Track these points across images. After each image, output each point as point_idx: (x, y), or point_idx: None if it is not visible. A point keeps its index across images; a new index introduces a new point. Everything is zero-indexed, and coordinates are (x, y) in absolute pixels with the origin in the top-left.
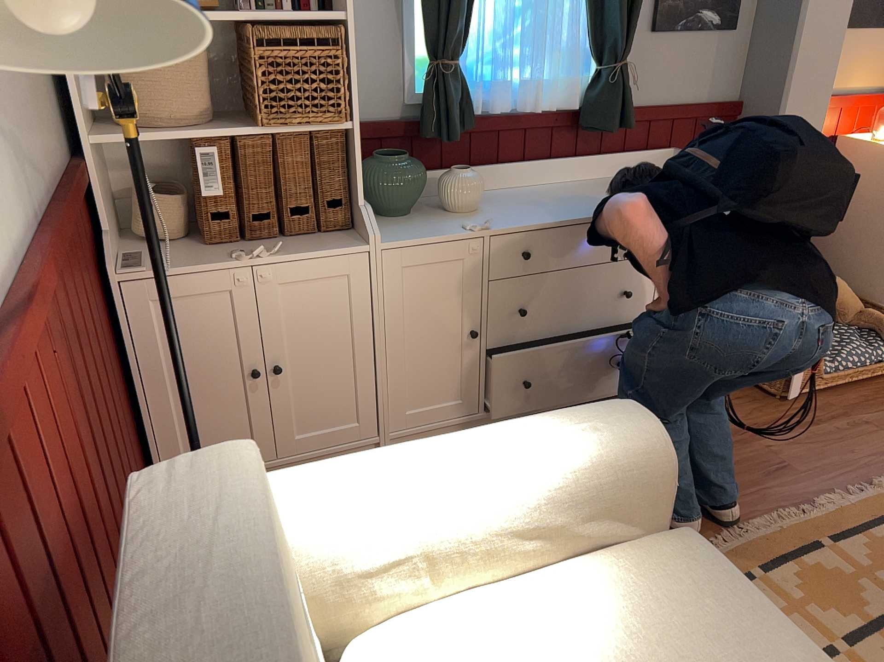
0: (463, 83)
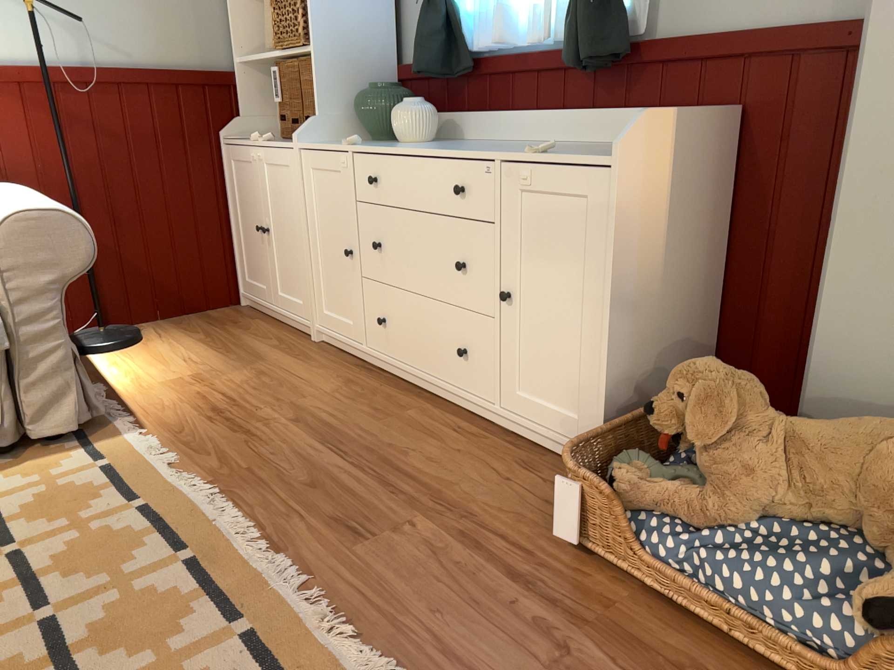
0: (449, 18)
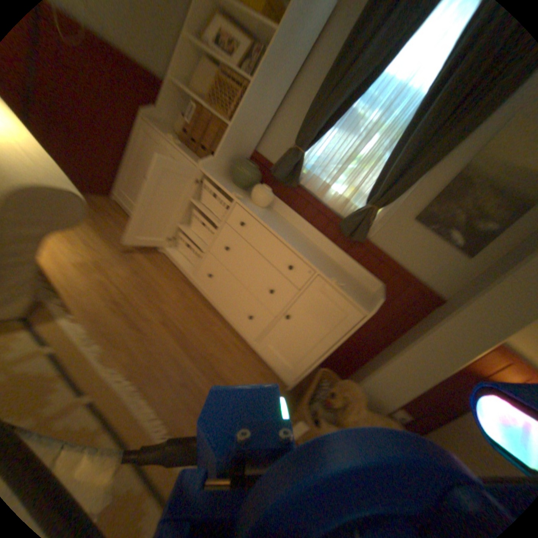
0: (301, 164)
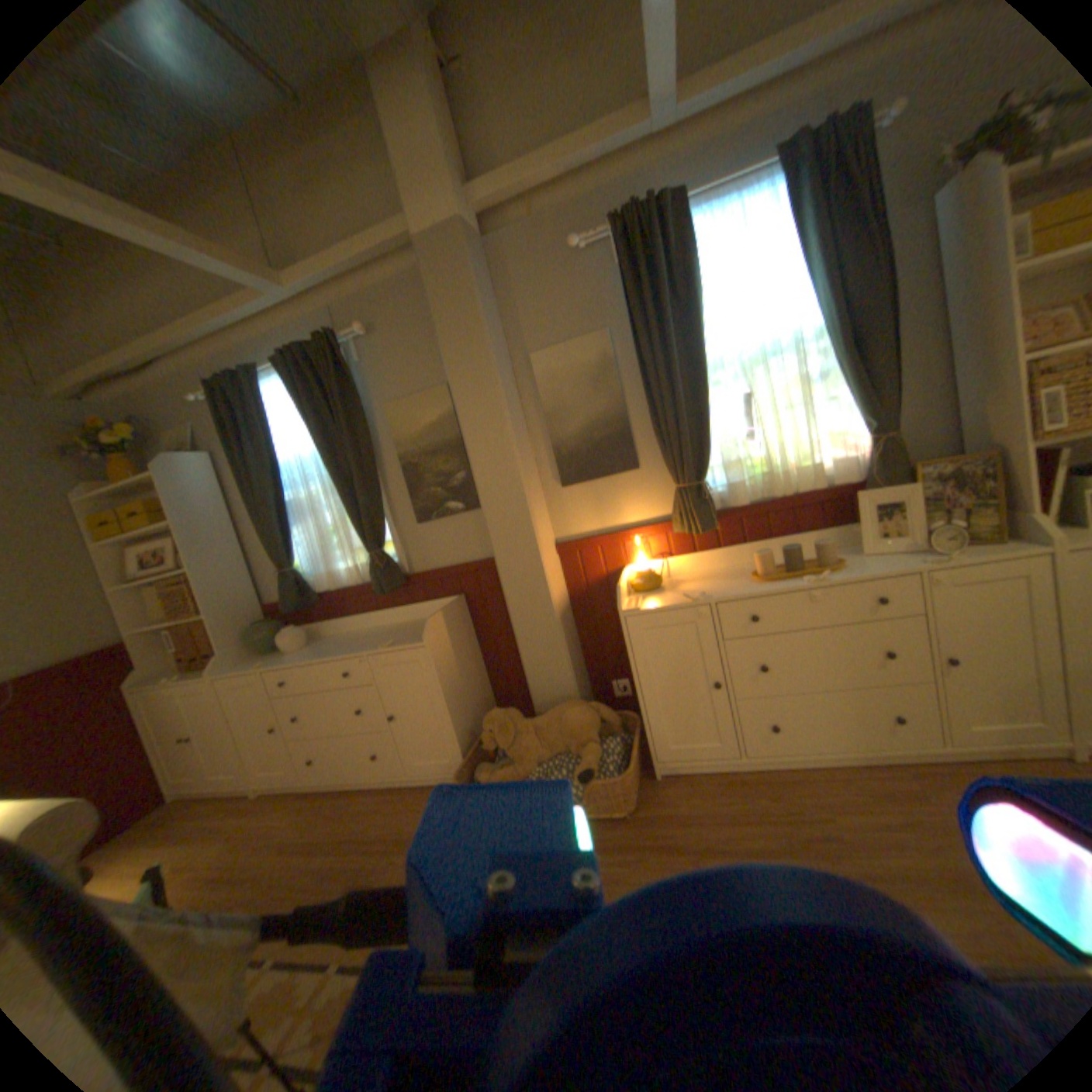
0: (296, 578)
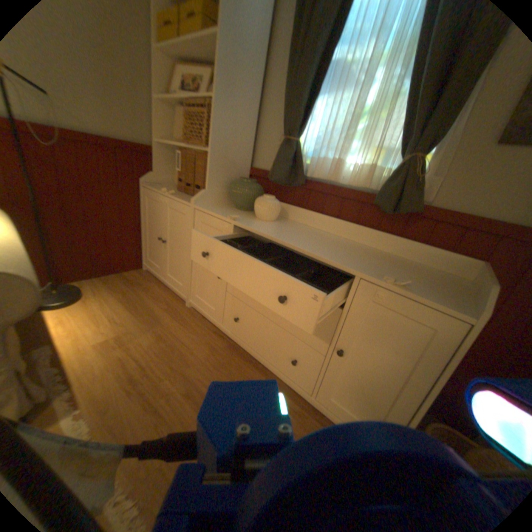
0: (299, 153)
